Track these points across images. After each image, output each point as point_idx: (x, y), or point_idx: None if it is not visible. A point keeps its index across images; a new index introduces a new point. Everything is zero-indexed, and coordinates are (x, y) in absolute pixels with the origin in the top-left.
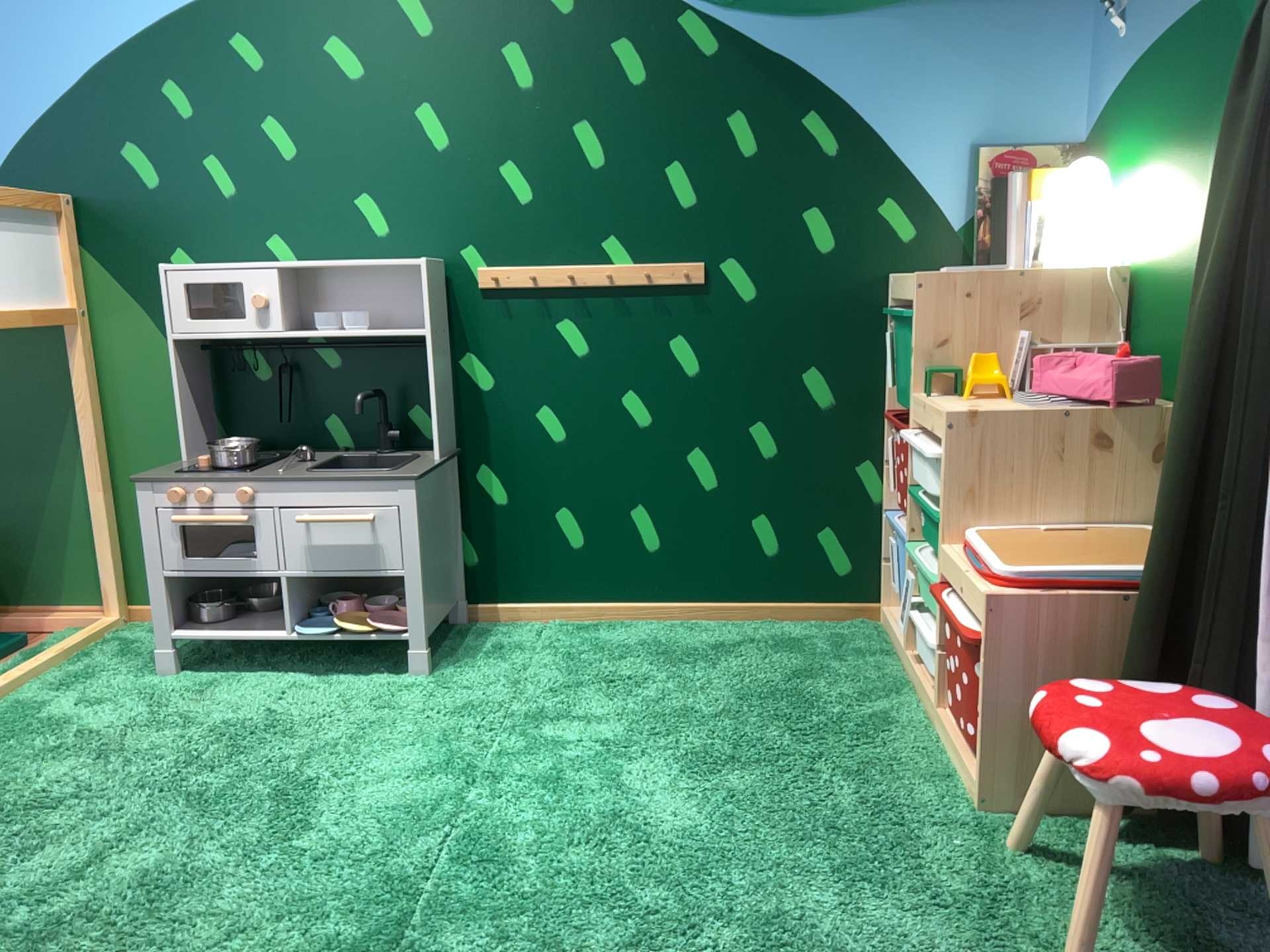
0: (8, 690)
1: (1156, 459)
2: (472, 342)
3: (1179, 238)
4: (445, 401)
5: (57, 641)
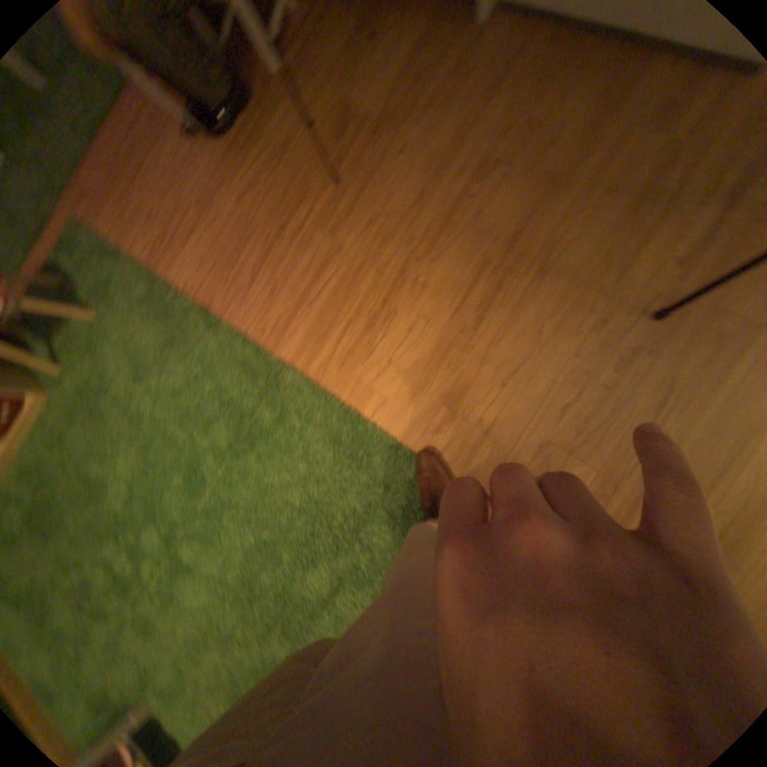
0: None
1: None
2: None
3: None
4: None
5: None
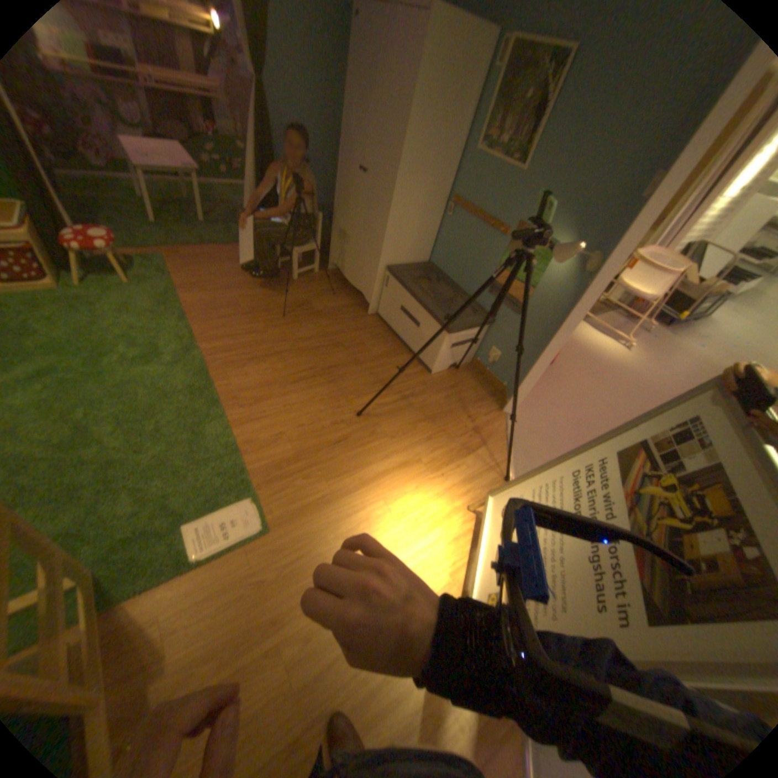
0: None
1: None
2: None
3: None
4: None
5: None
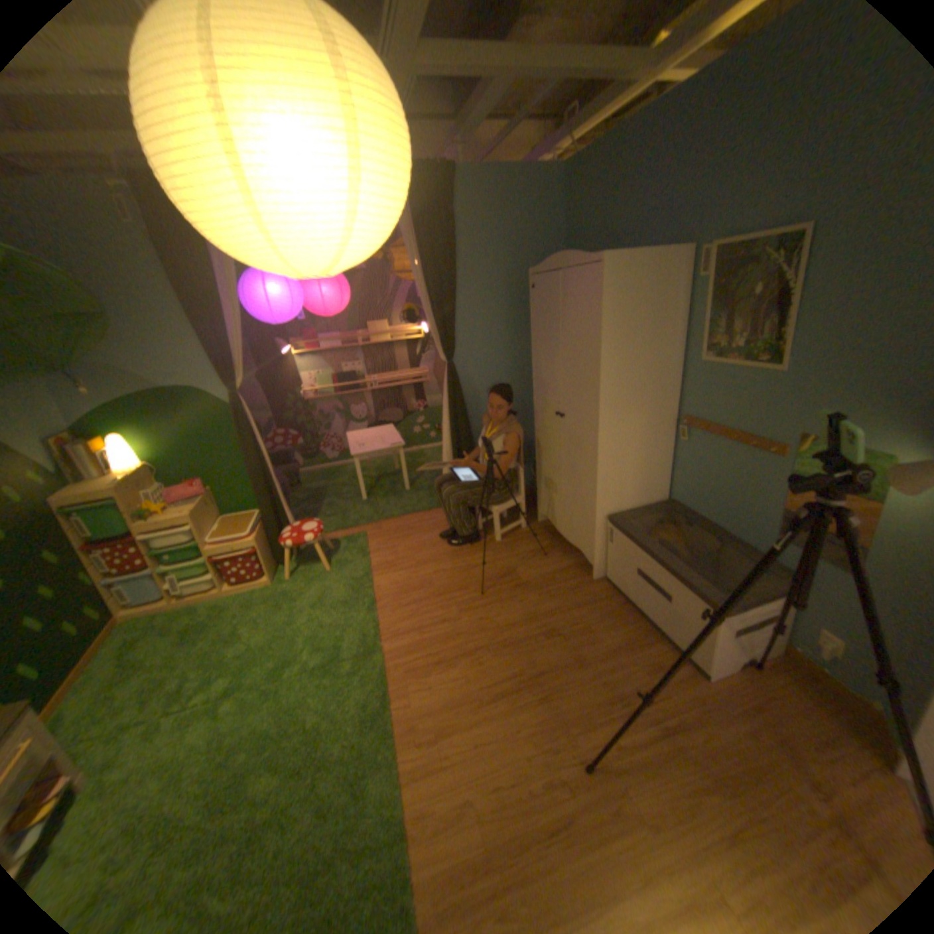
0: None
1: (211, 503)
2: None
3: (172, 450)
4: None
5: None
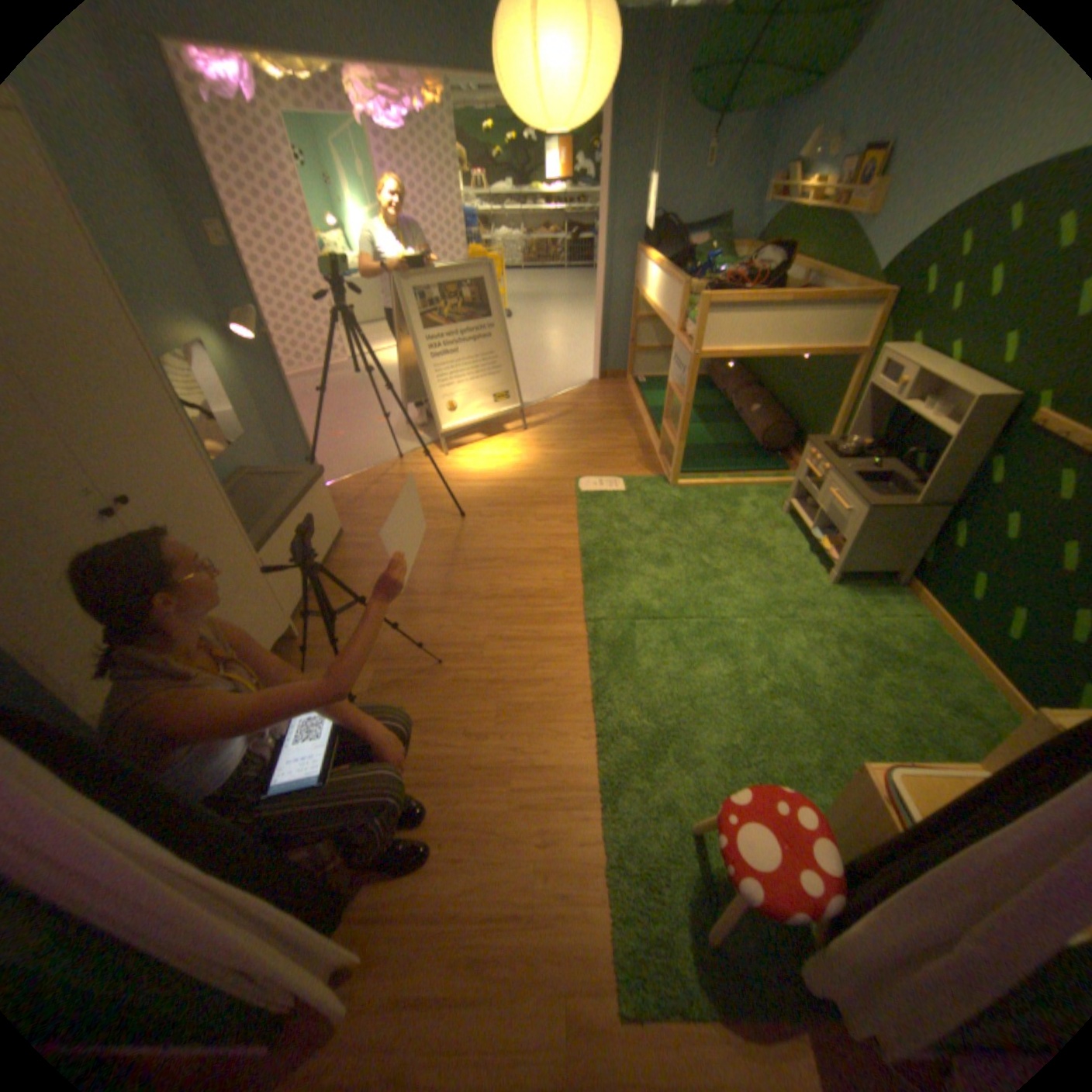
0: (747, 485)
1: None
2: (1004, 454)
3: None
4: (968, 477)
5: (790, 477)
